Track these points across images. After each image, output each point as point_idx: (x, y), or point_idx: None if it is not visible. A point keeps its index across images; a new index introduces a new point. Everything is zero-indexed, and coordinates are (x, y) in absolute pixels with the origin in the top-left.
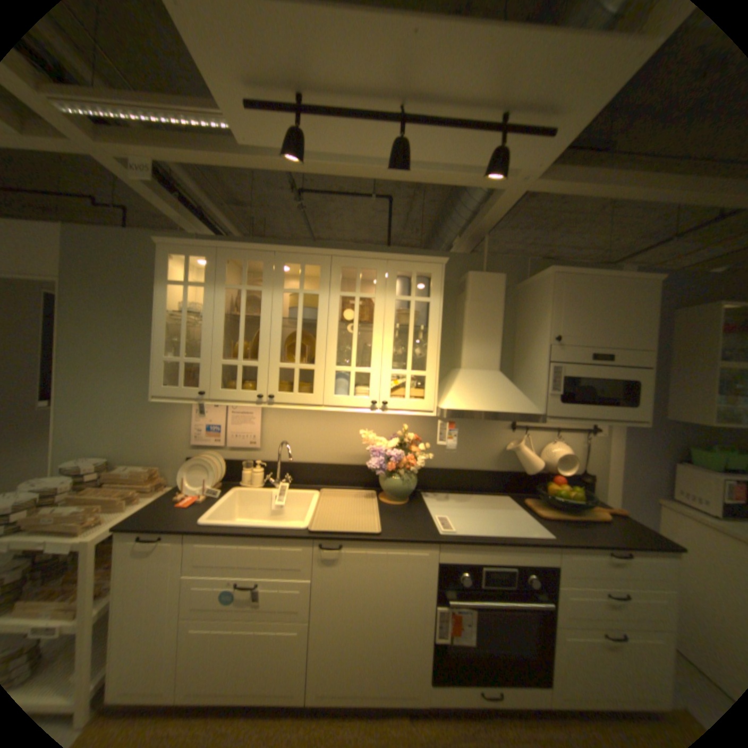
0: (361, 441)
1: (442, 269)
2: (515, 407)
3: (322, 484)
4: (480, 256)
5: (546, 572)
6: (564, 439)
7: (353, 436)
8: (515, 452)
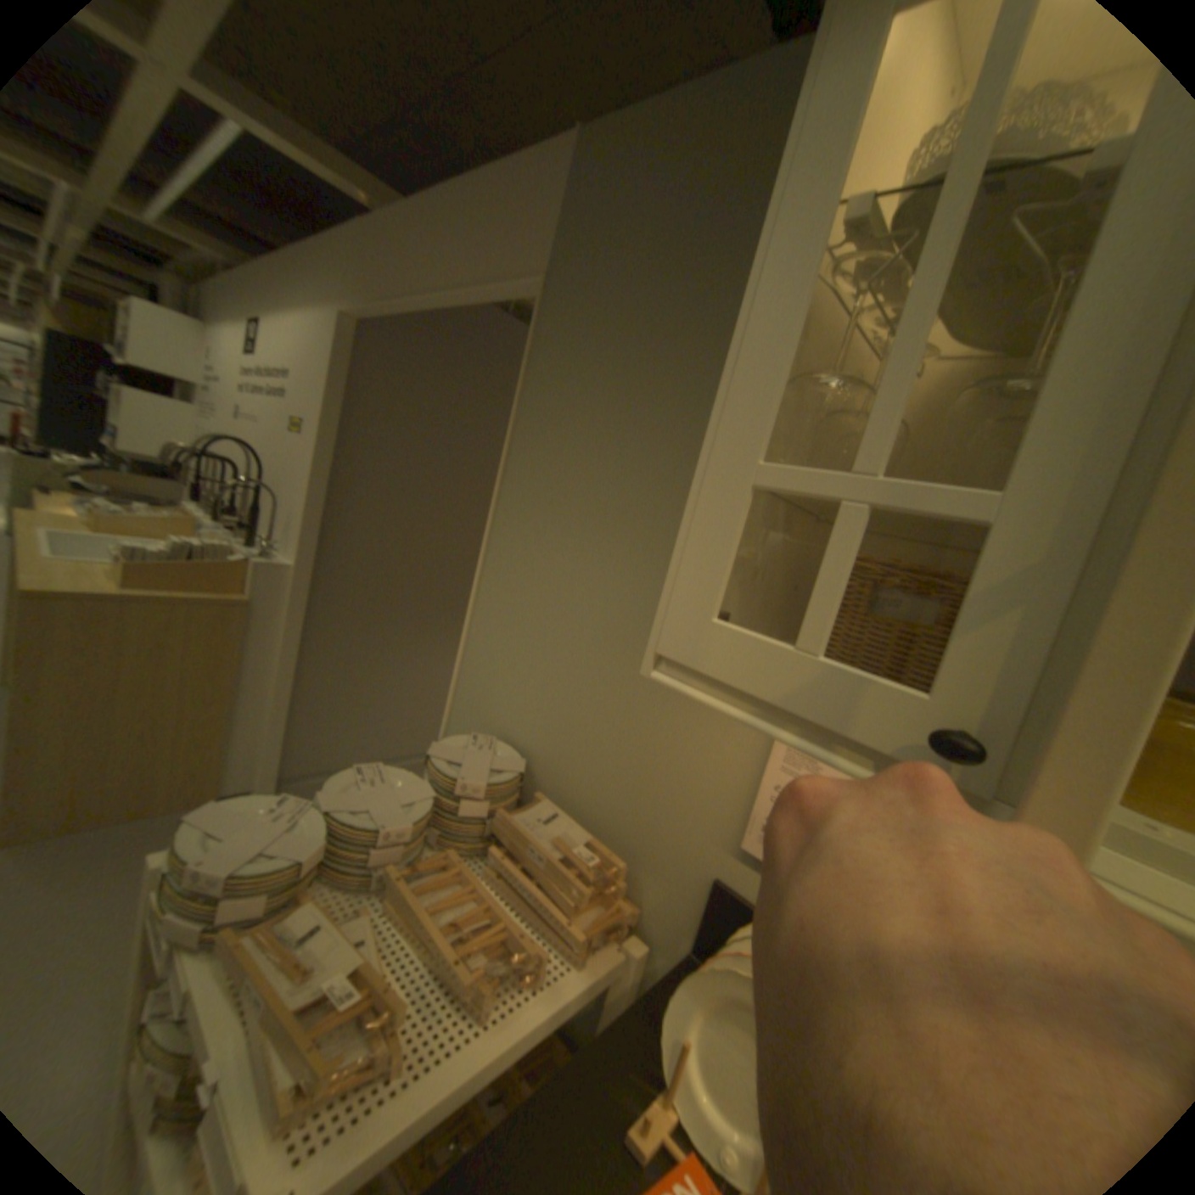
0: None
1: None
2: None
3: None
4: None
5: None
6: None
7: None
8: None
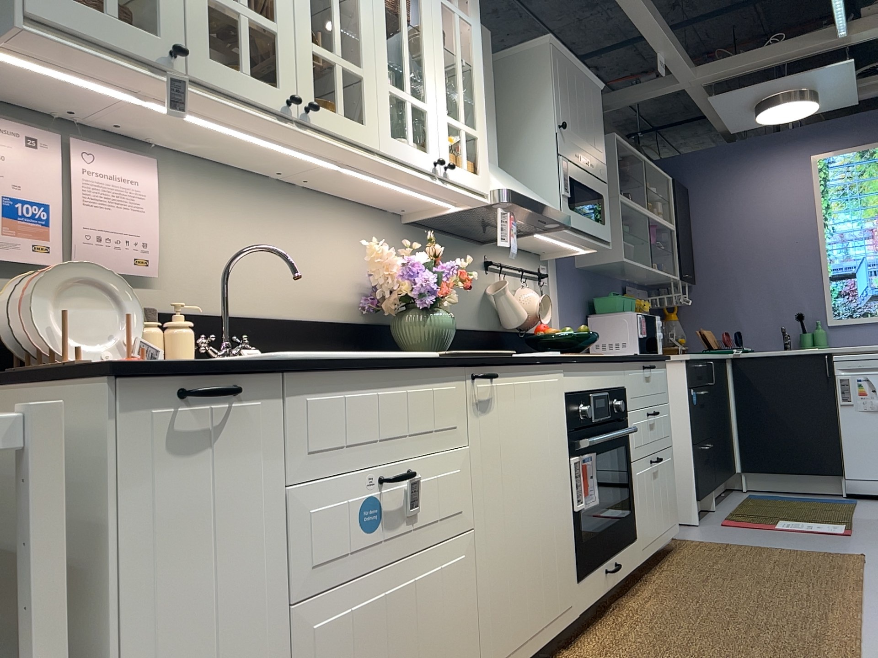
0: (350, 267)
1: None
2: (548, 204)
3: None
4: None
5: (621, 393)
6: (529, 283)
7: (332, 260)
8: (492, 302)
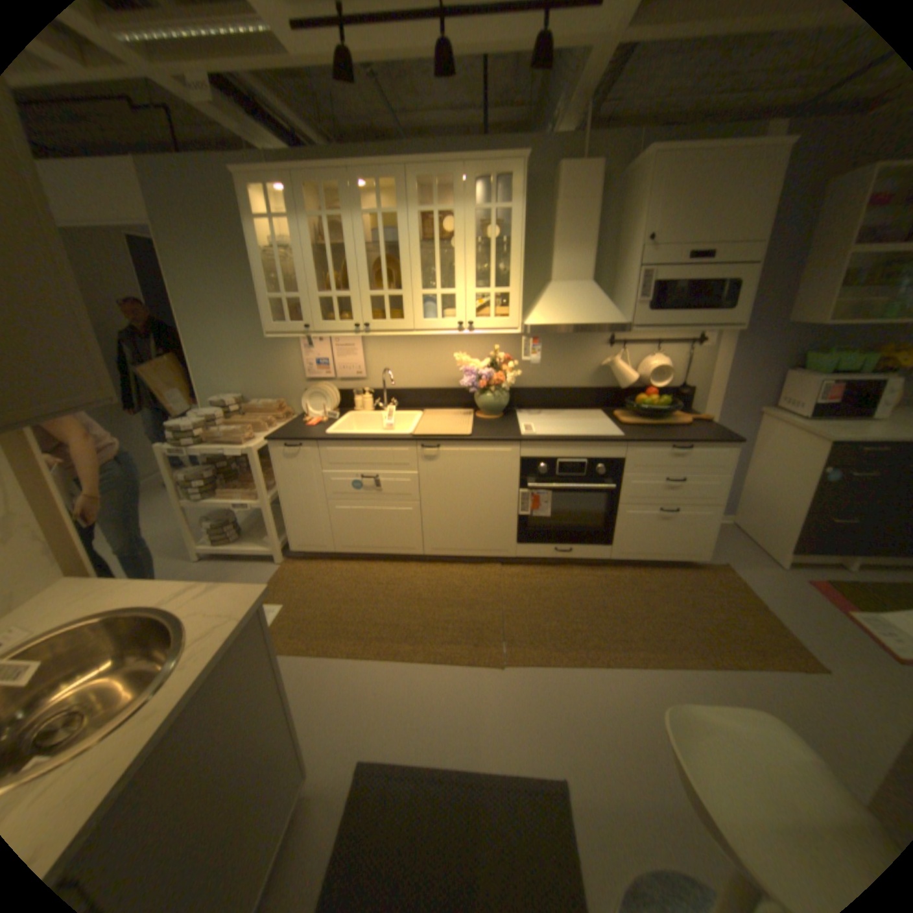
0: (457, 365)
1: (527, 164)
2: (600, 318)
3: (426, 408)
4: (582, 133)
5: (613, 462)
6: (664, 351)
7: (450, 361)
8: (612, 368)
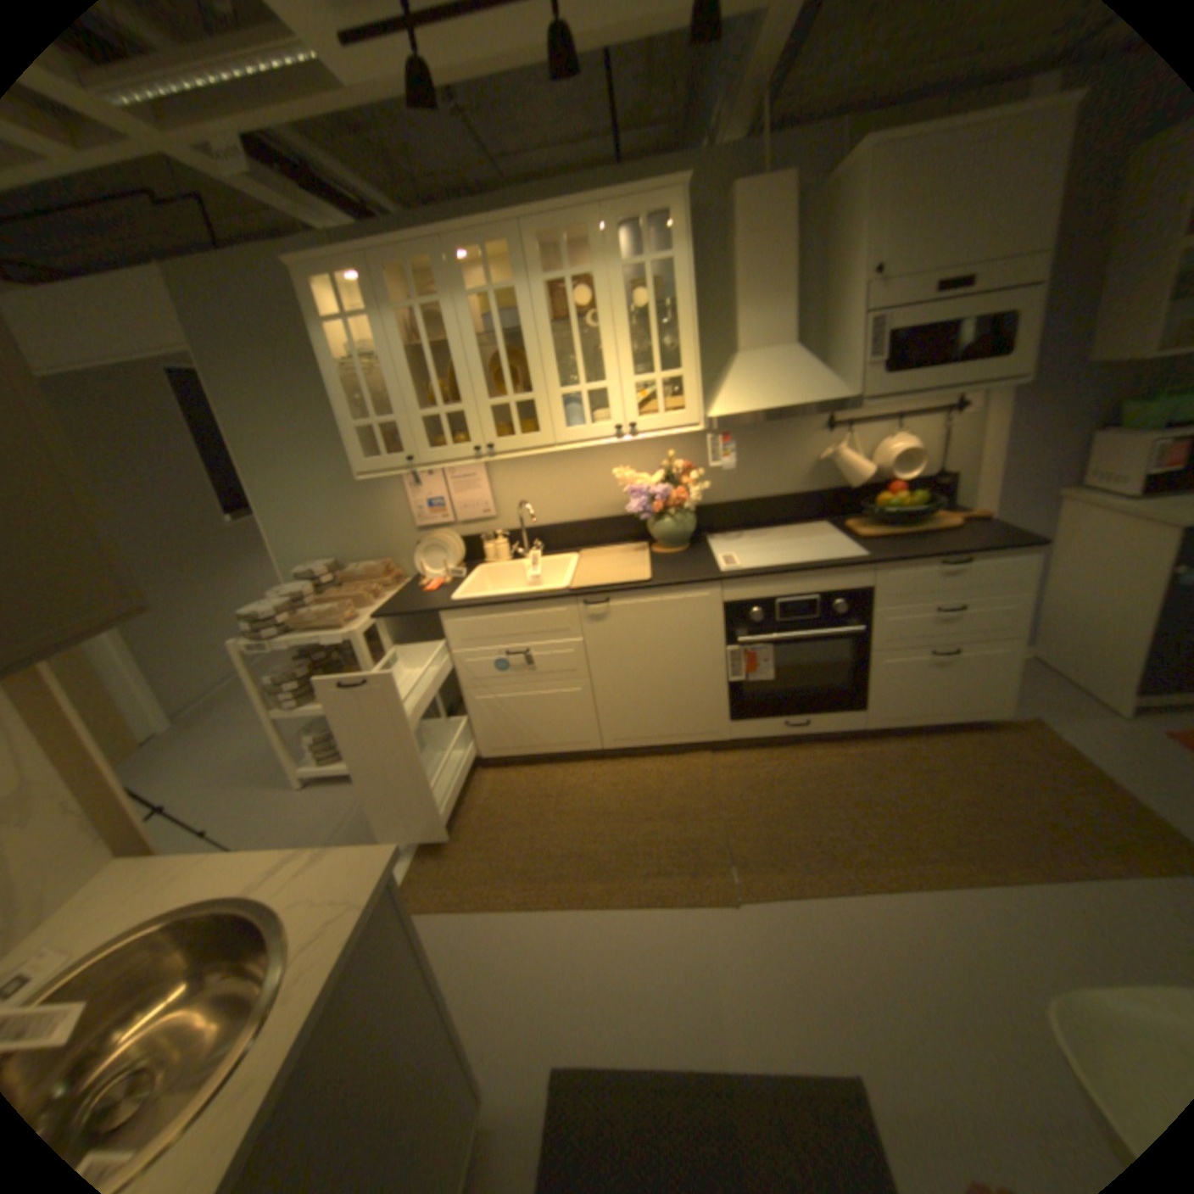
0: (619, 484)
1: (688, 191)
2: (816, 393)
3: (582, 546)
4: (759, 138)
5: (858, 594)
6: (910, 428)
7: (609, 480)
8: (837, 460)
